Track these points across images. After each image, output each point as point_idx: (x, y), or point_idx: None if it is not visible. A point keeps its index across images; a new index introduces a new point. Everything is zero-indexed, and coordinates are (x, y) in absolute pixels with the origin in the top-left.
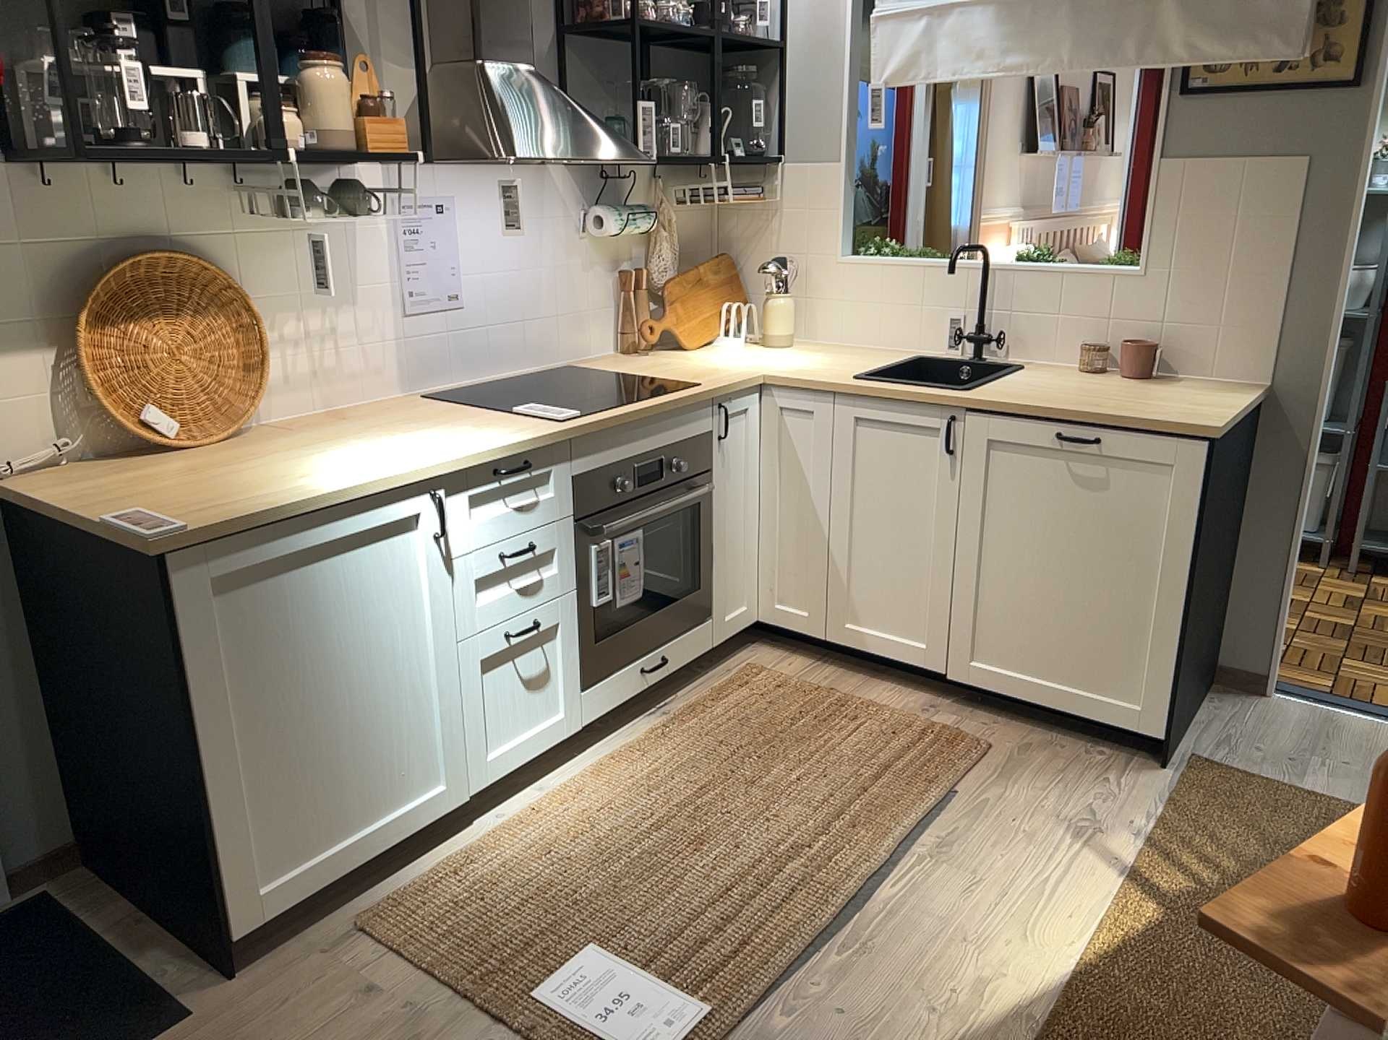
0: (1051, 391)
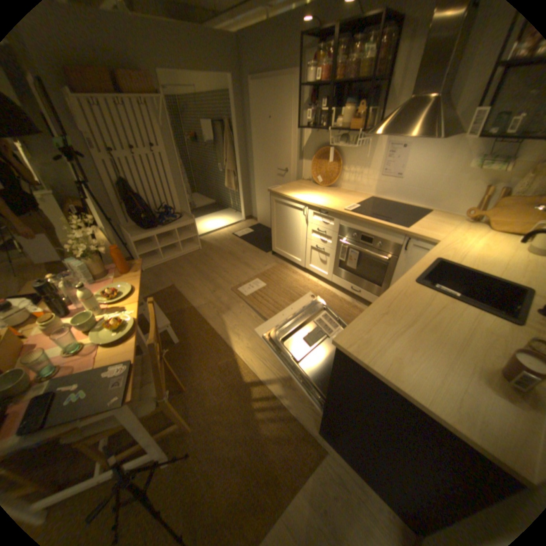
0: (426, 311)
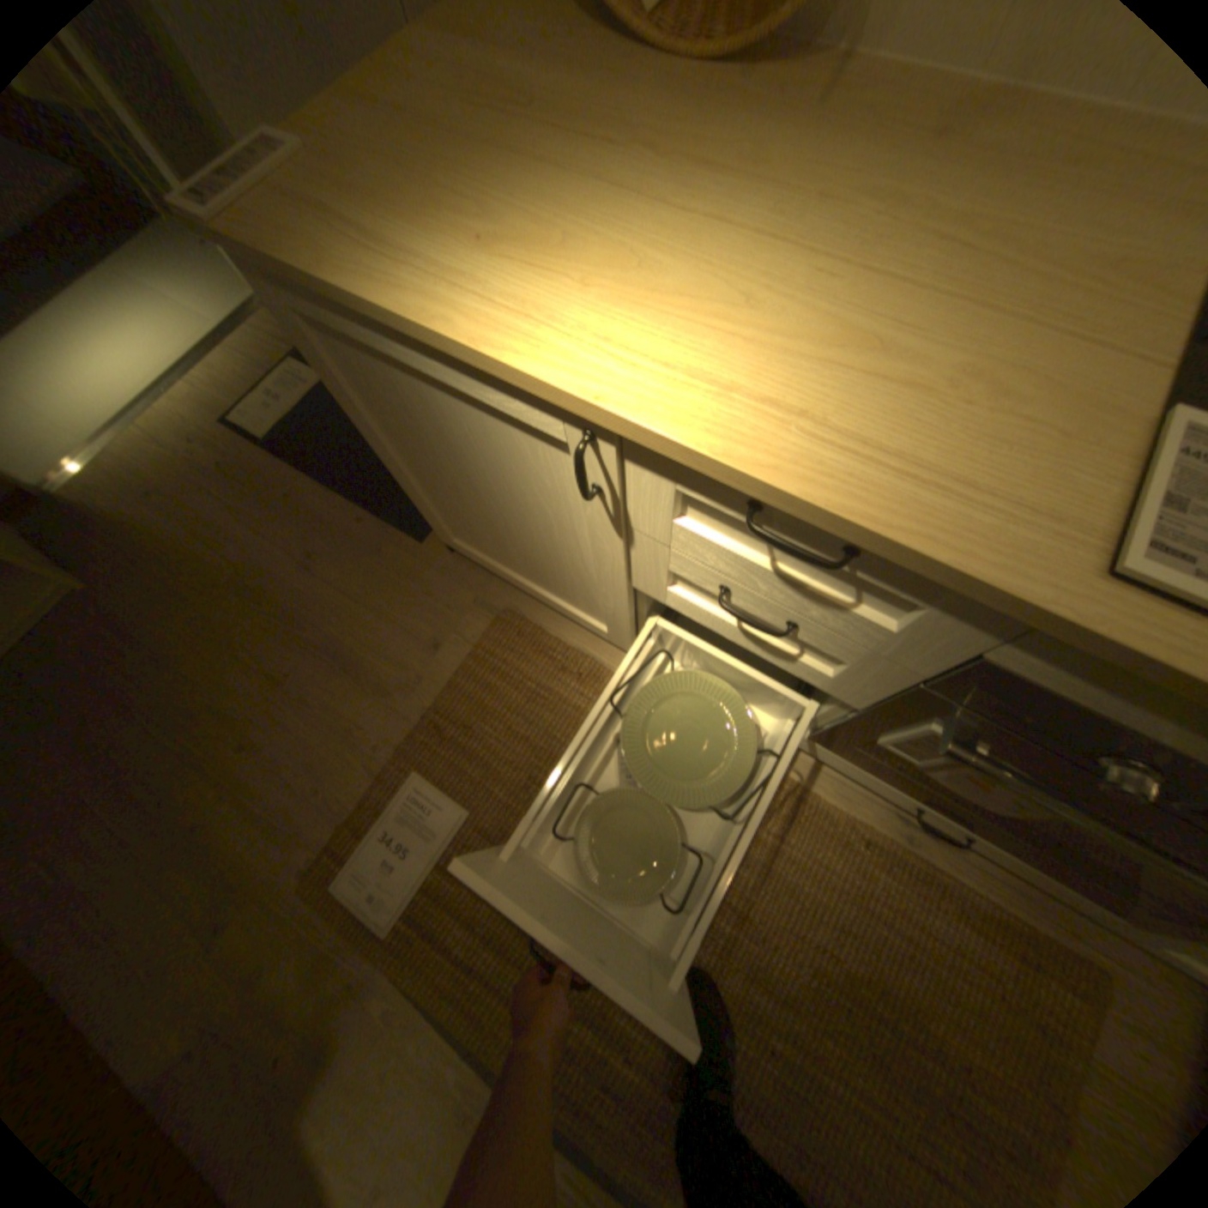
0: None
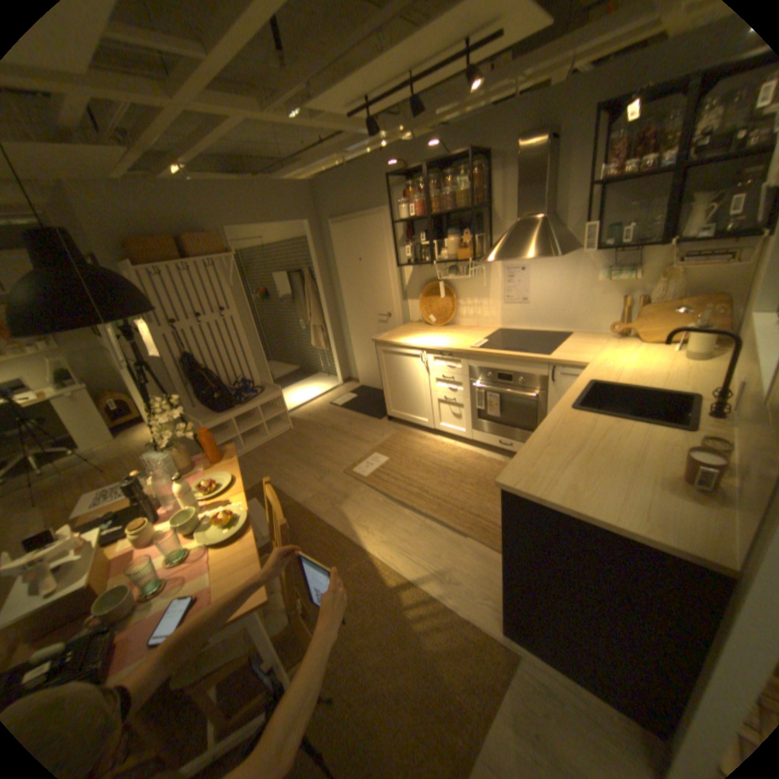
0: (591, 436)
